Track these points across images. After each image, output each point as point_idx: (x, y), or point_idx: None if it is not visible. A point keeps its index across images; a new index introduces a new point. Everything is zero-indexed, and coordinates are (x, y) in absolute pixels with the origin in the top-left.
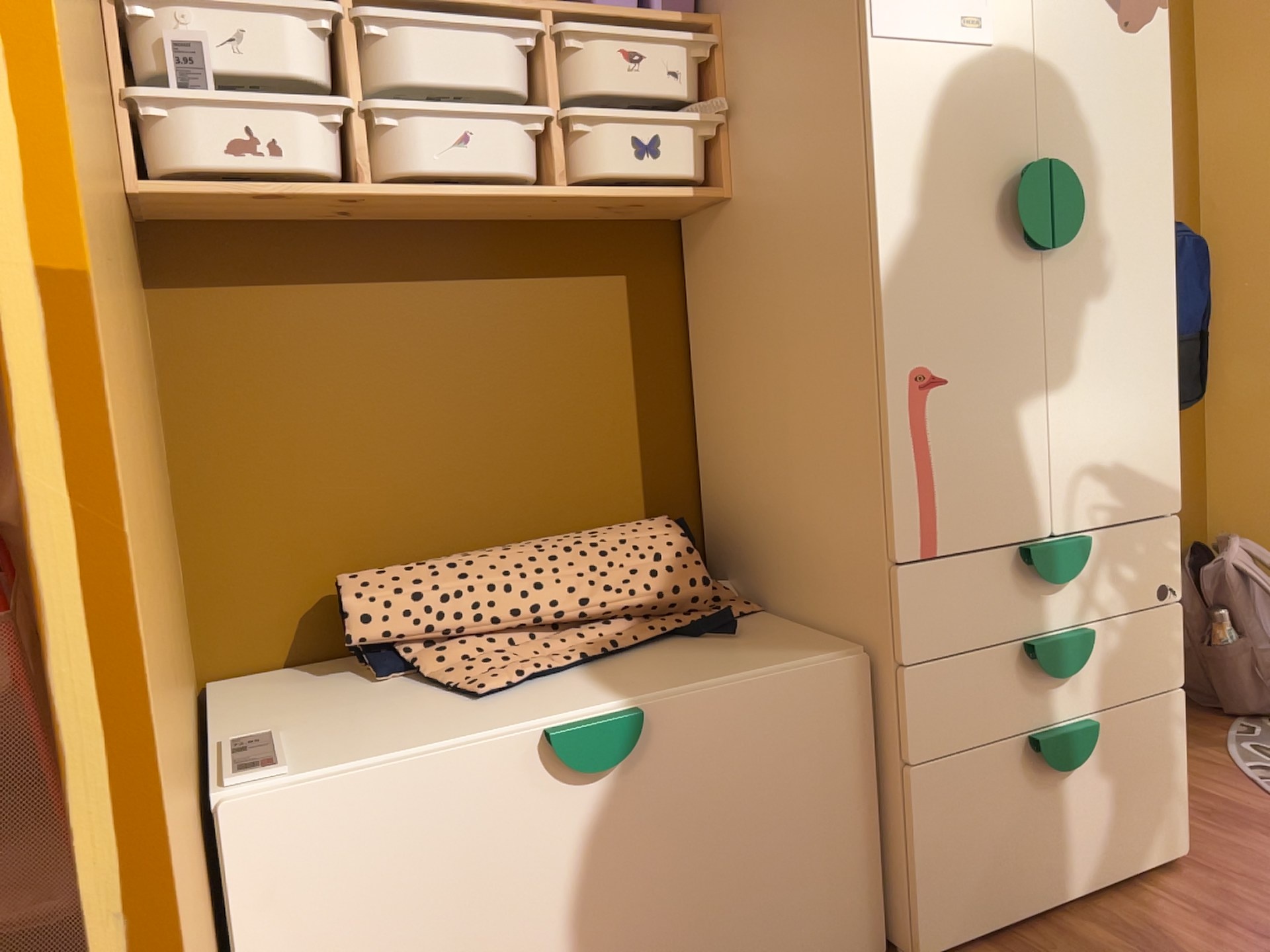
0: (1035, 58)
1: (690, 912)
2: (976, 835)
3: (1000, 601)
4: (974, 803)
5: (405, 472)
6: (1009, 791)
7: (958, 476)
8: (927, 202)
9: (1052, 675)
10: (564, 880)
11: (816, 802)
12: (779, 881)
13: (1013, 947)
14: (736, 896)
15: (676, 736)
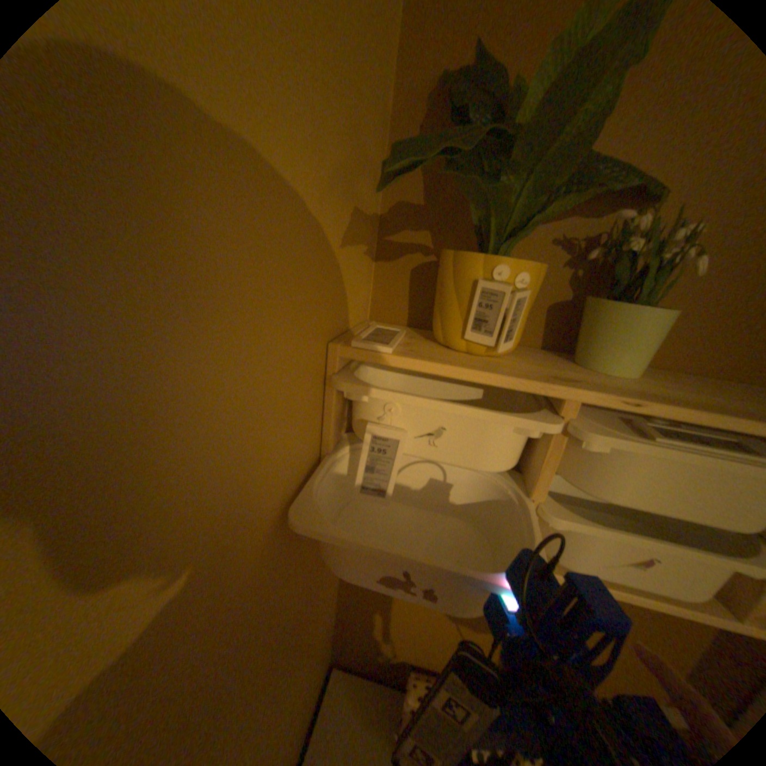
0: None
1: None
2: None
3: None
4: None
5: (478, 631)
6: None
7: None
8: None
9: None
10: None
11: None
12: None
13: None
14: None
15: None
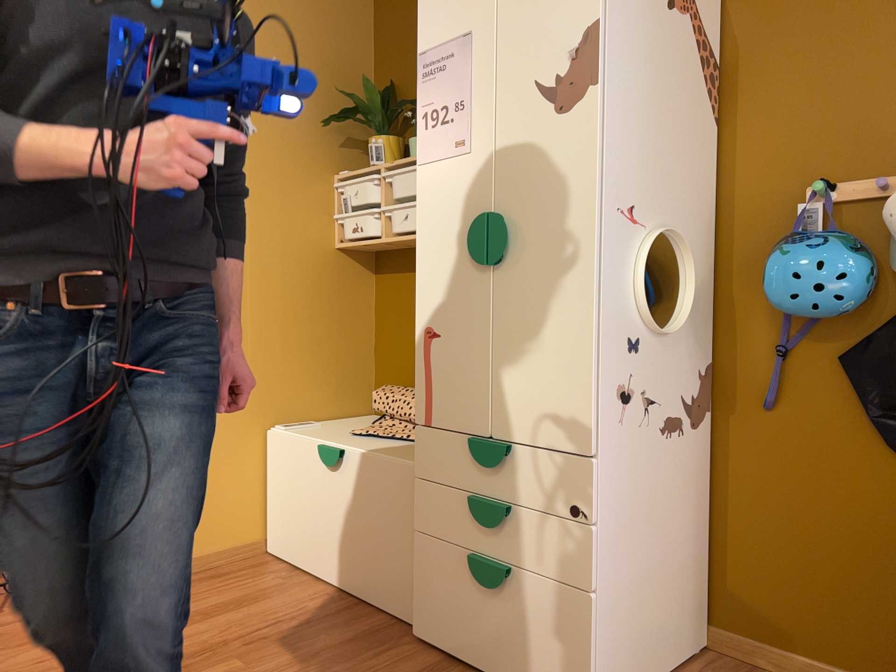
0: (493, 151)
1: (352, 543)
2: (440, 589)
3: (460, 465)
4: (440, 571)
5: None
6: (459, 578)
7: (441, 387)
8: (434, 241)
9: (476, 521)
10: (322, 501)
11: (395, 527)
12: (380, 554)
13: (443, 665)
14: (366, 548)
15: (352, 466)
